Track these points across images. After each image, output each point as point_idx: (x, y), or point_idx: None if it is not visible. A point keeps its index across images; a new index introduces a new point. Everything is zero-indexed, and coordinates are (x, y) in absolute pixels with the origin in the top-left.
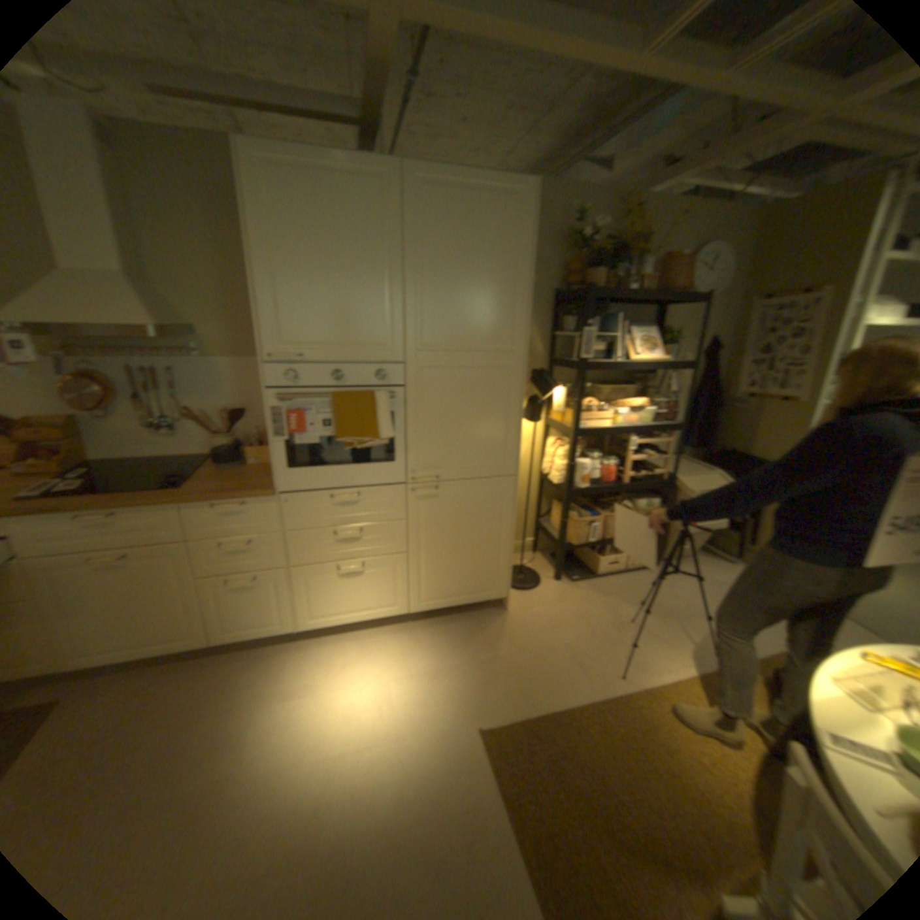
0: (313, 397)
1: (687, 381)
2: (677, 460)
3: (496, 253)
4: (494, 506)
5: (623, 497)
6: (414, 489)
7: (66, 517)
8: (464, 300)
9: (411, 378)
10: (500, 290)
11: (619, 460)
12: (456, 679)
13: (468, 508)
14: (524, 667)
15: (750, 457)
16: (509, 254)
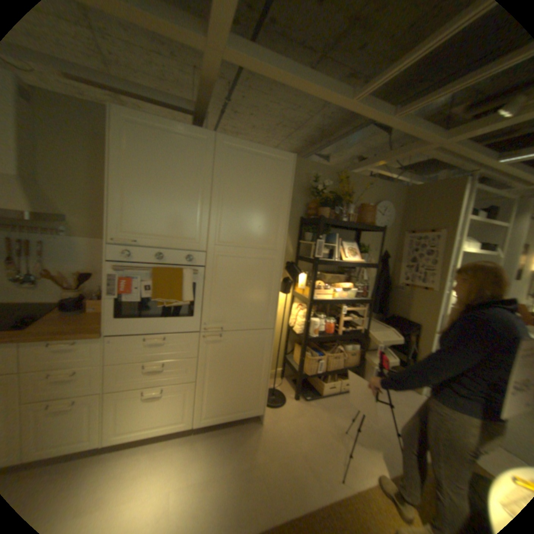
0: (137, 270)
1: (372, 274)
2: (368, 321)
3: (267, 192)
4: (257, 349)
5: (337, 343)
6: (203, 336)
7: None
8: (246, 217)
9: (208, 262)
10: (268, 213)
11: (335, 319)
12: (221, 487)
13: (239, 350)
14: (273, 474)
15: (407, 321)
16: (275, 194)
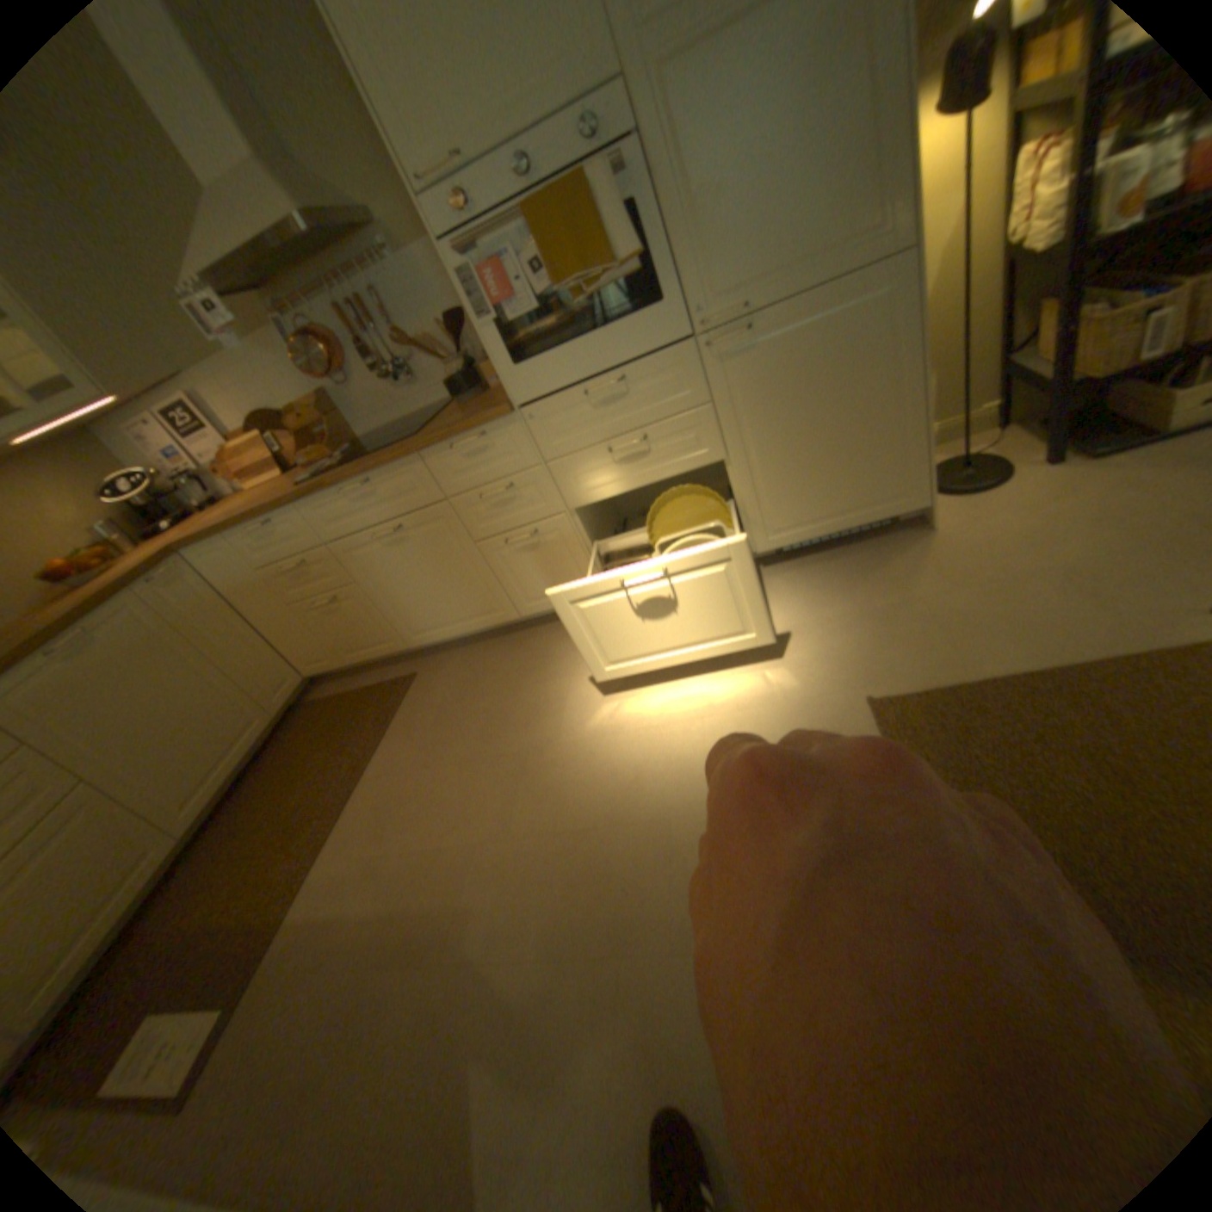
0: (496, 222)
1: None
2: None
3: None
4: (878, 328)
5: None
6: (710, 340)
7: (333, 493)
8: None
9: (643, 101)
10: None
11: None
12: (834, 633)
13: (821, 350)
14: (966, 607)
15: None
16: None
